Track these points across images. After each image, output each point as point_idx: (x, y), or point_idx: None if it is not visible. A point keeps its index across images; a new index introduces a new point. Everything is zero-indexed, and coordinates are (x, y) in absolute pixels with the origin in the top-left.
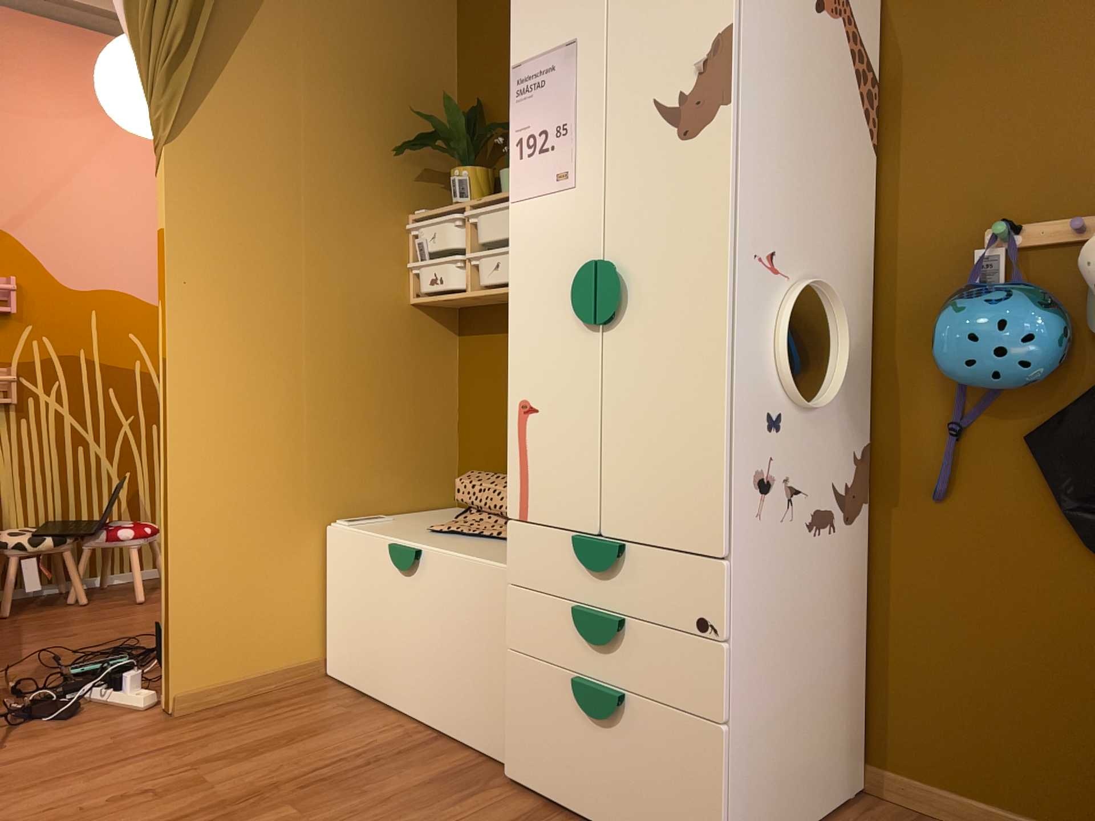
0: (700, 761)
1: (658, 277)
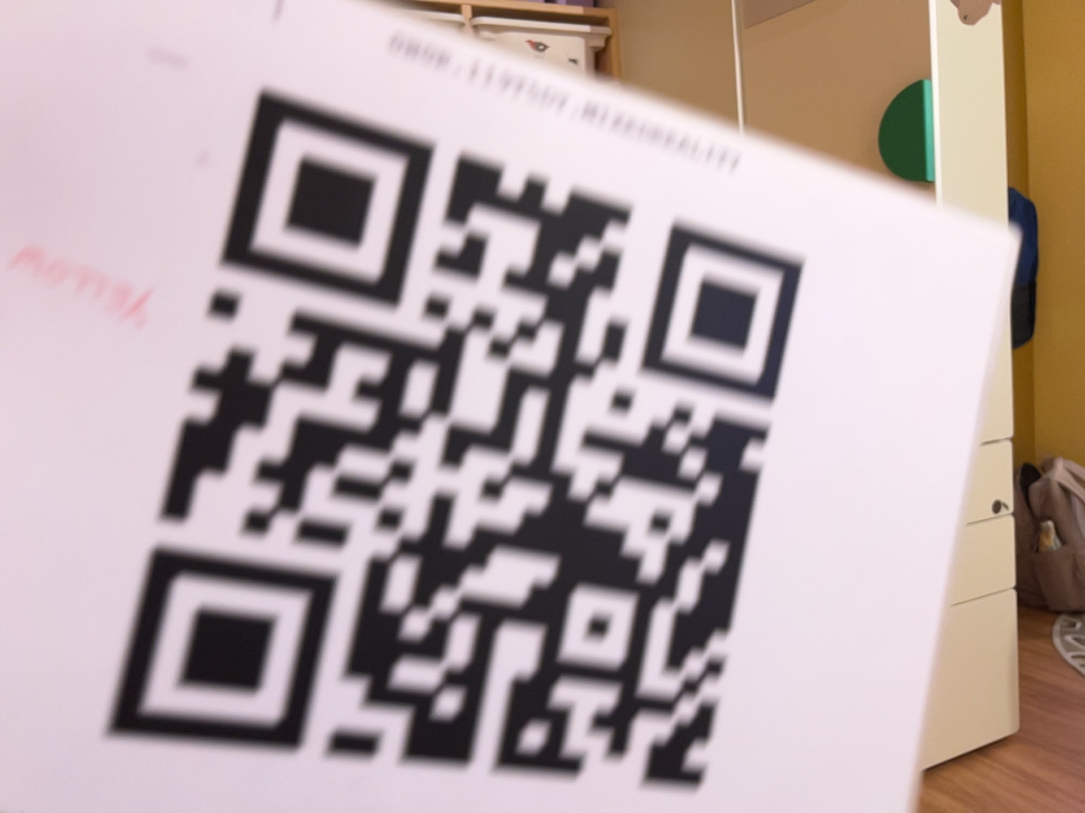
0: (1002, 632)
1: (950, 165)
